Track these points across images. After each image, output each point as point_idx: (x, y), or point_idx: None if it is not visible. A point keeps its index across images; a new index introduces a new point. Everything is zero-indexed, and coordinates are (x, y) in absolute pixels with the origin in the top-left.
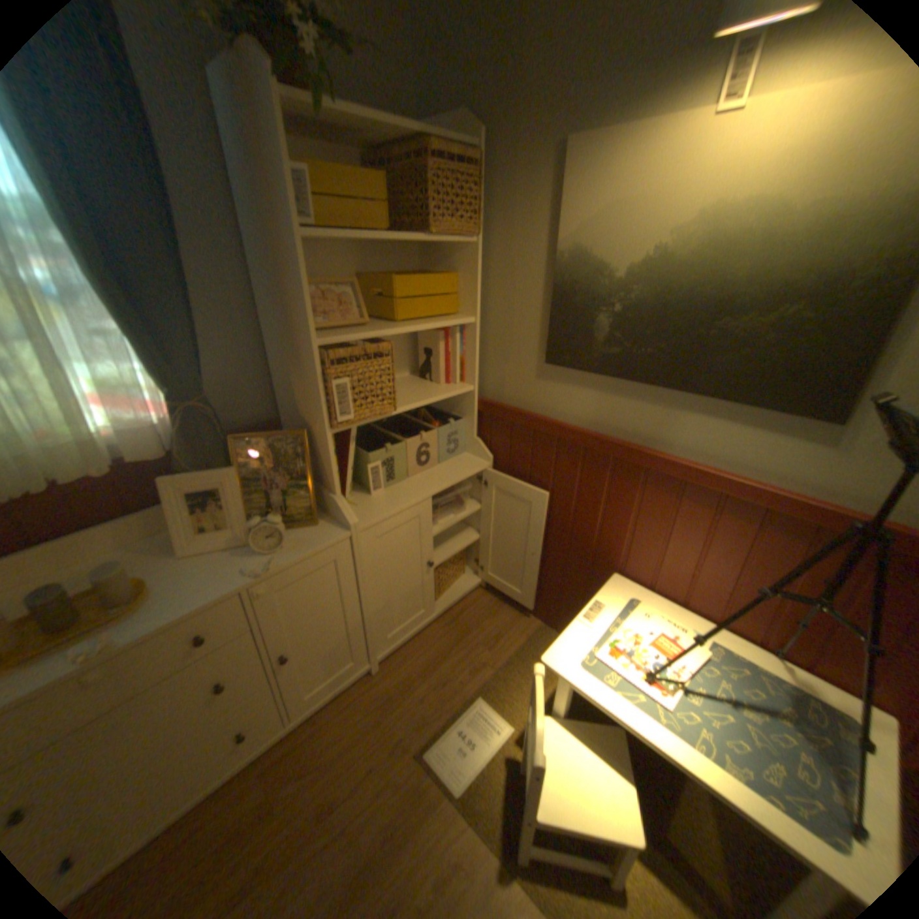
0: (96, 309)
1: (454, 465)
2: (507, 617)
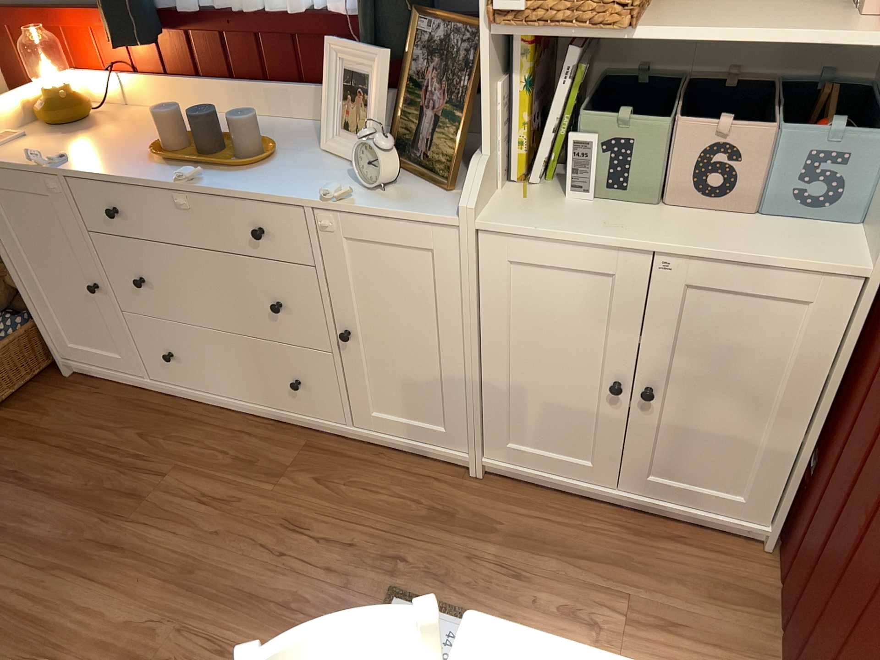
0: None
1: (775, 236)
2: (727, 621)
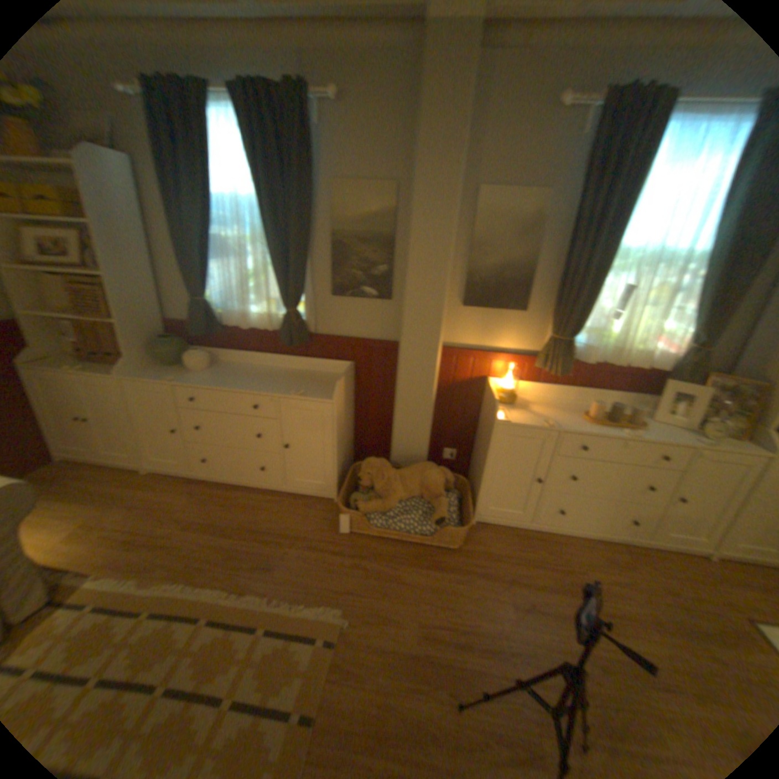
0: (690, 299)
1: None
2: None
